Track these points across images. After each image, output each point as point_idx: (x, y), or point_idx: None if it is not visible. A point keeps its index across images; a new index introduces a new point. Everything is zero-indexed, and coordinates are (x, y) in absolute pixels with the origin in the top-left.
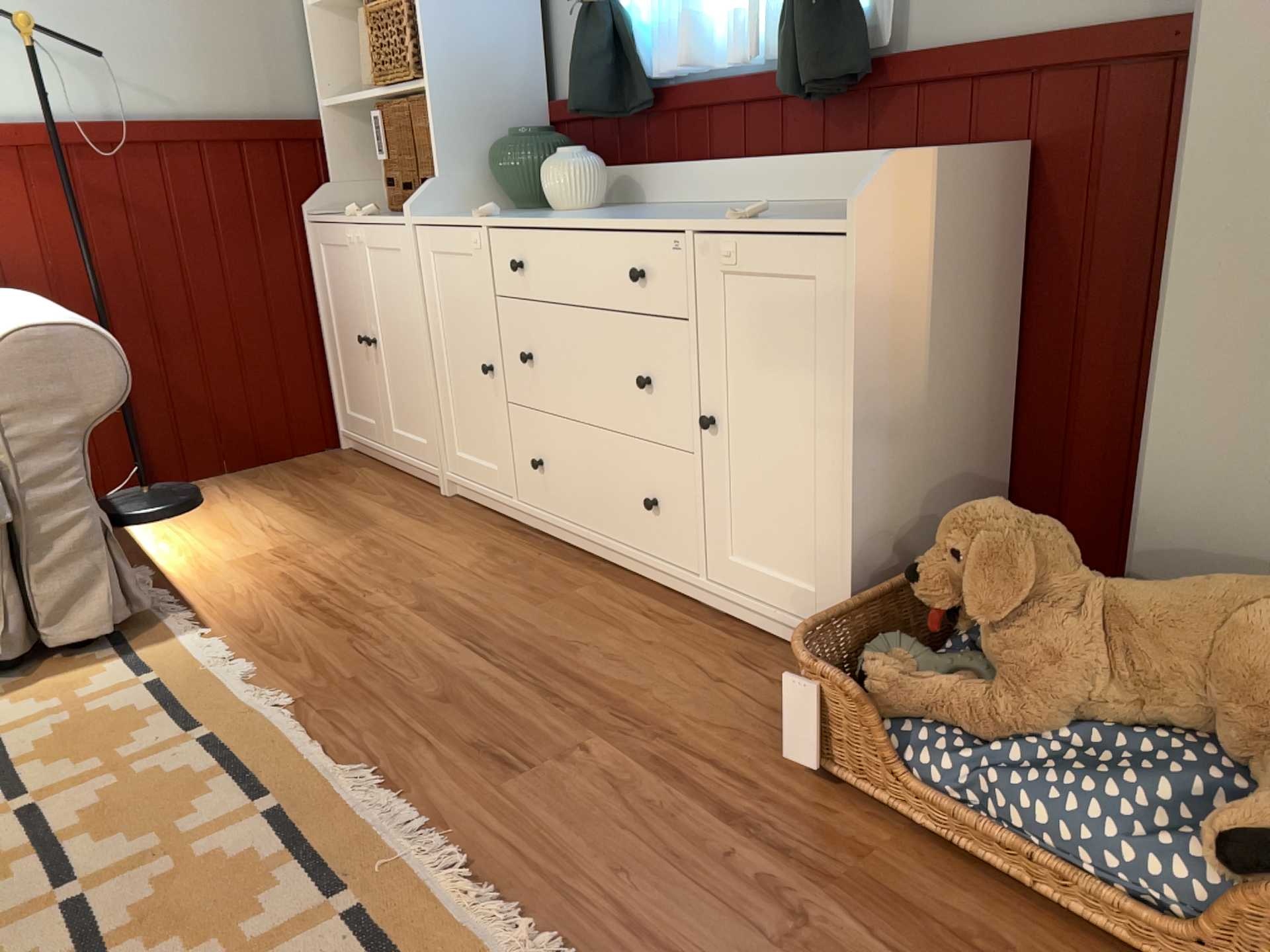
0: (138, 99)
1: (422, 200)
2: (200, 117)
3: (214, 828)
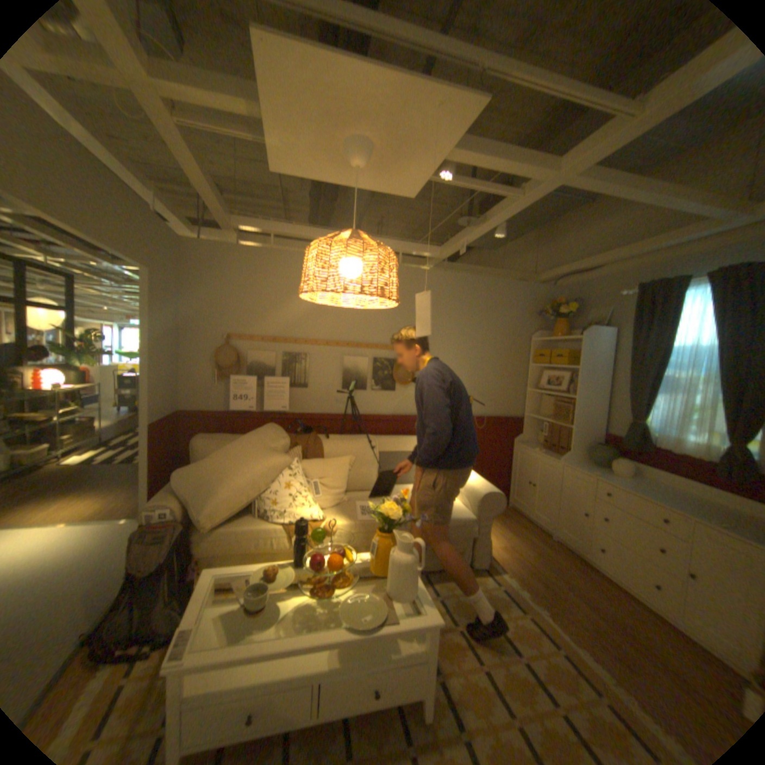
0: (483, 409)
1: (567, 457)
2: (495, 414)
3: (552, 656)
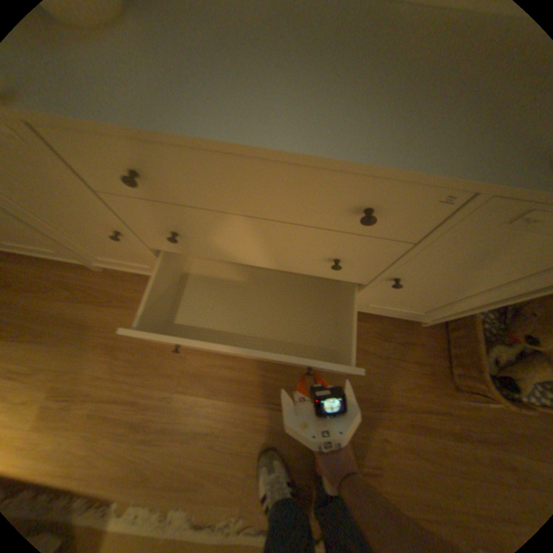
0: None
1: None
2: None
3: None
